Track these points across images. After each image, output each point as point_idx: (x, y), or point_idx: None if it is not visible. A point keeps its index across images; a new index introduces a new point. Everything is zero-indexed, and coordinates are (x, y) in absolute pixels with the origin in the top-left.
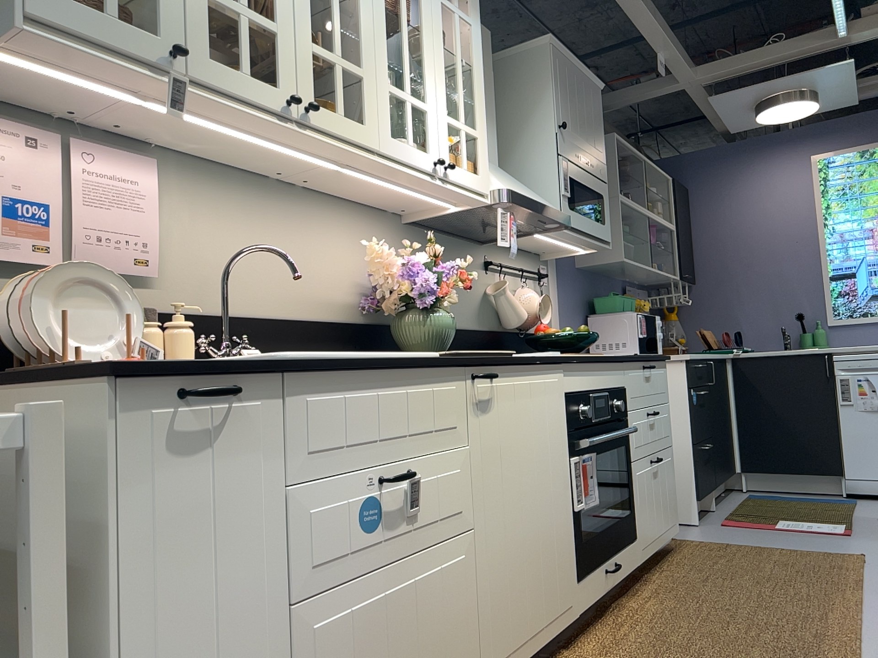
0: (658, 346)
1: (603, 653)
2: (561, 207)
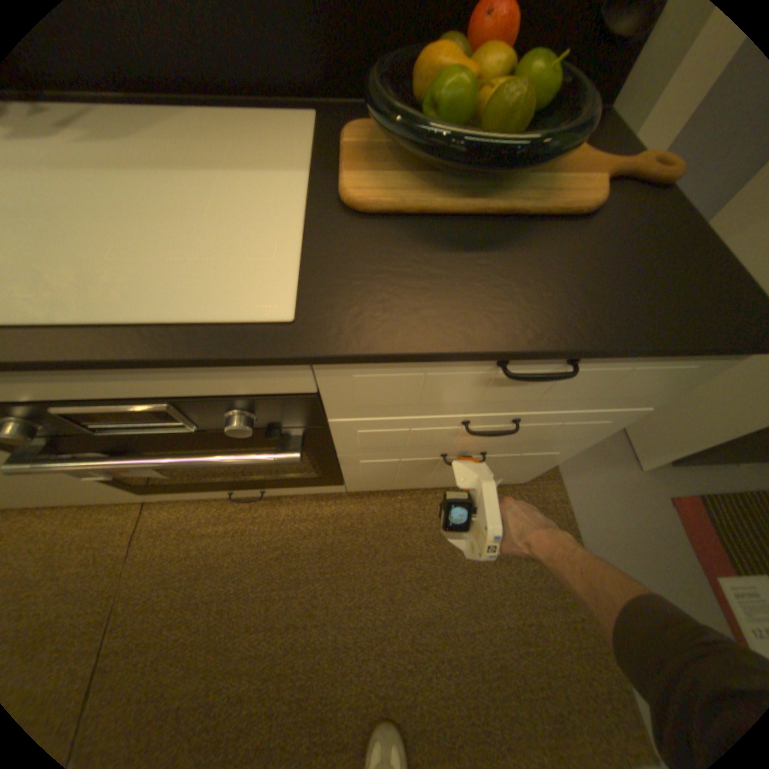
0: None
1: (154, 533)
2: None
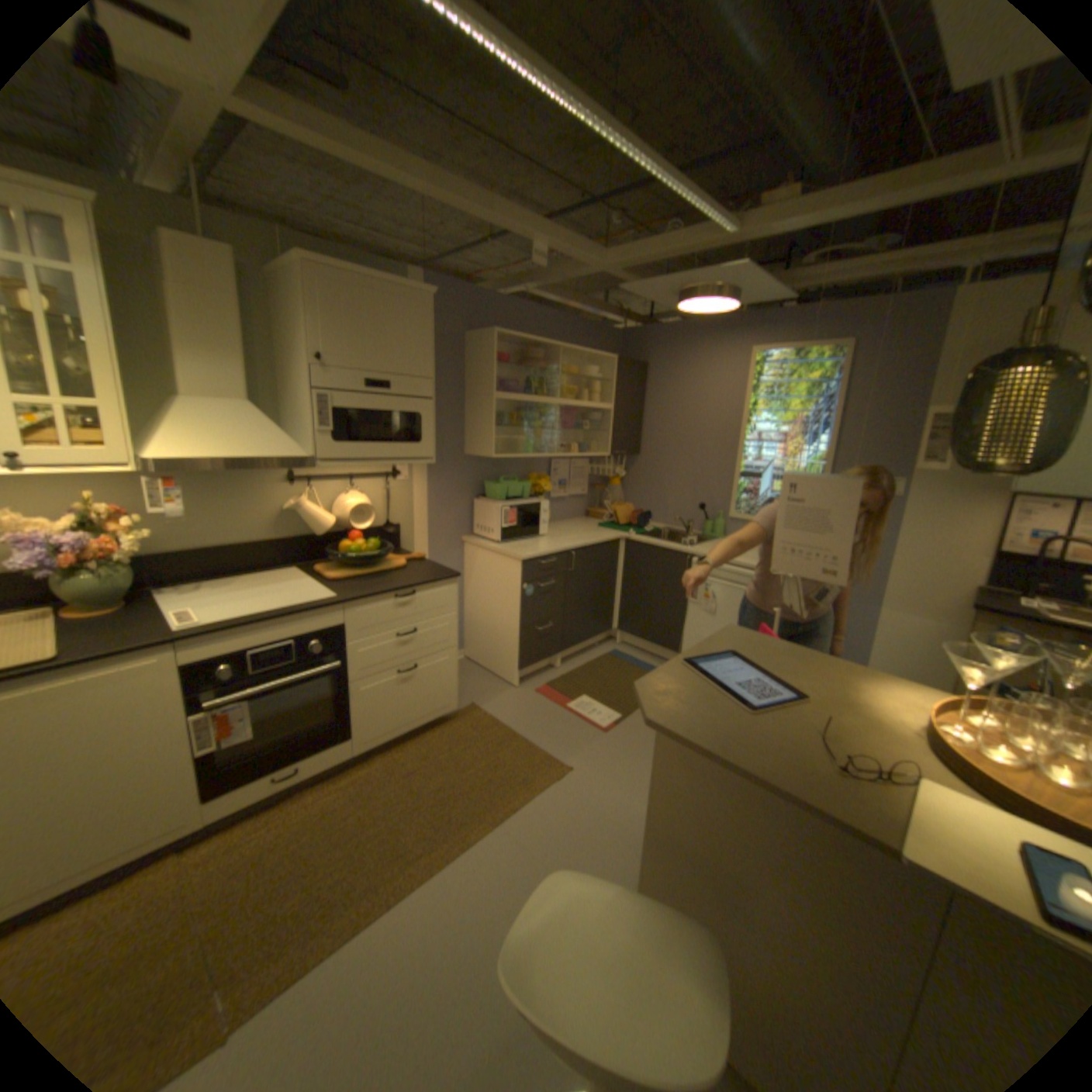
0: (538, 530)
1: (201, 863)
2: (314, 443)
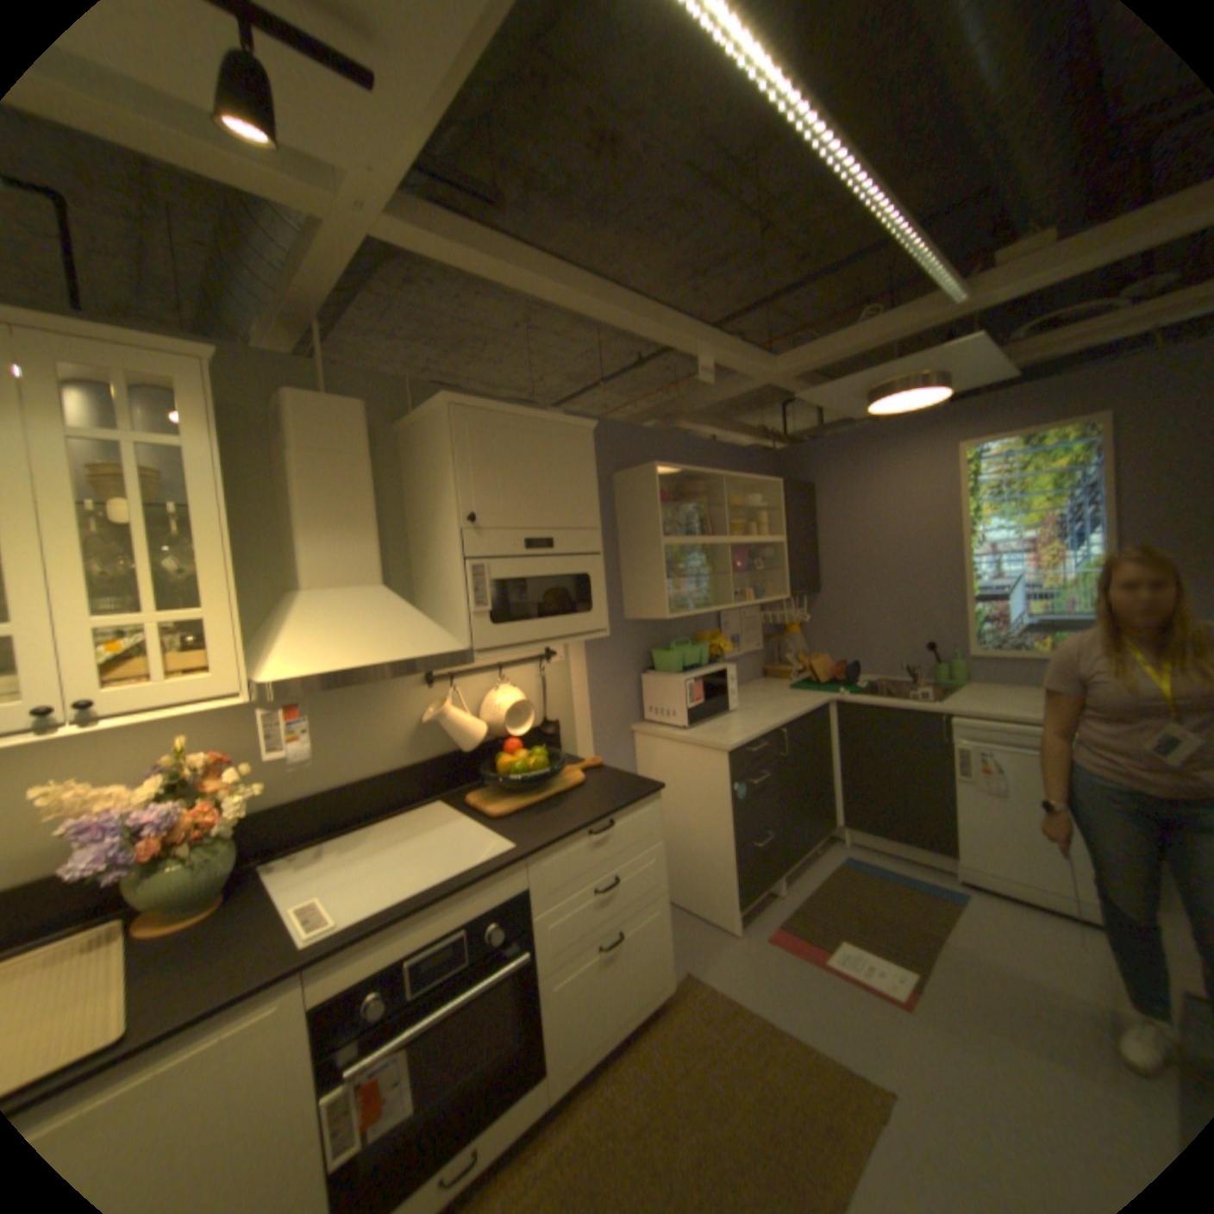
0: (726, 704)
1: None
2: (468, 629)
